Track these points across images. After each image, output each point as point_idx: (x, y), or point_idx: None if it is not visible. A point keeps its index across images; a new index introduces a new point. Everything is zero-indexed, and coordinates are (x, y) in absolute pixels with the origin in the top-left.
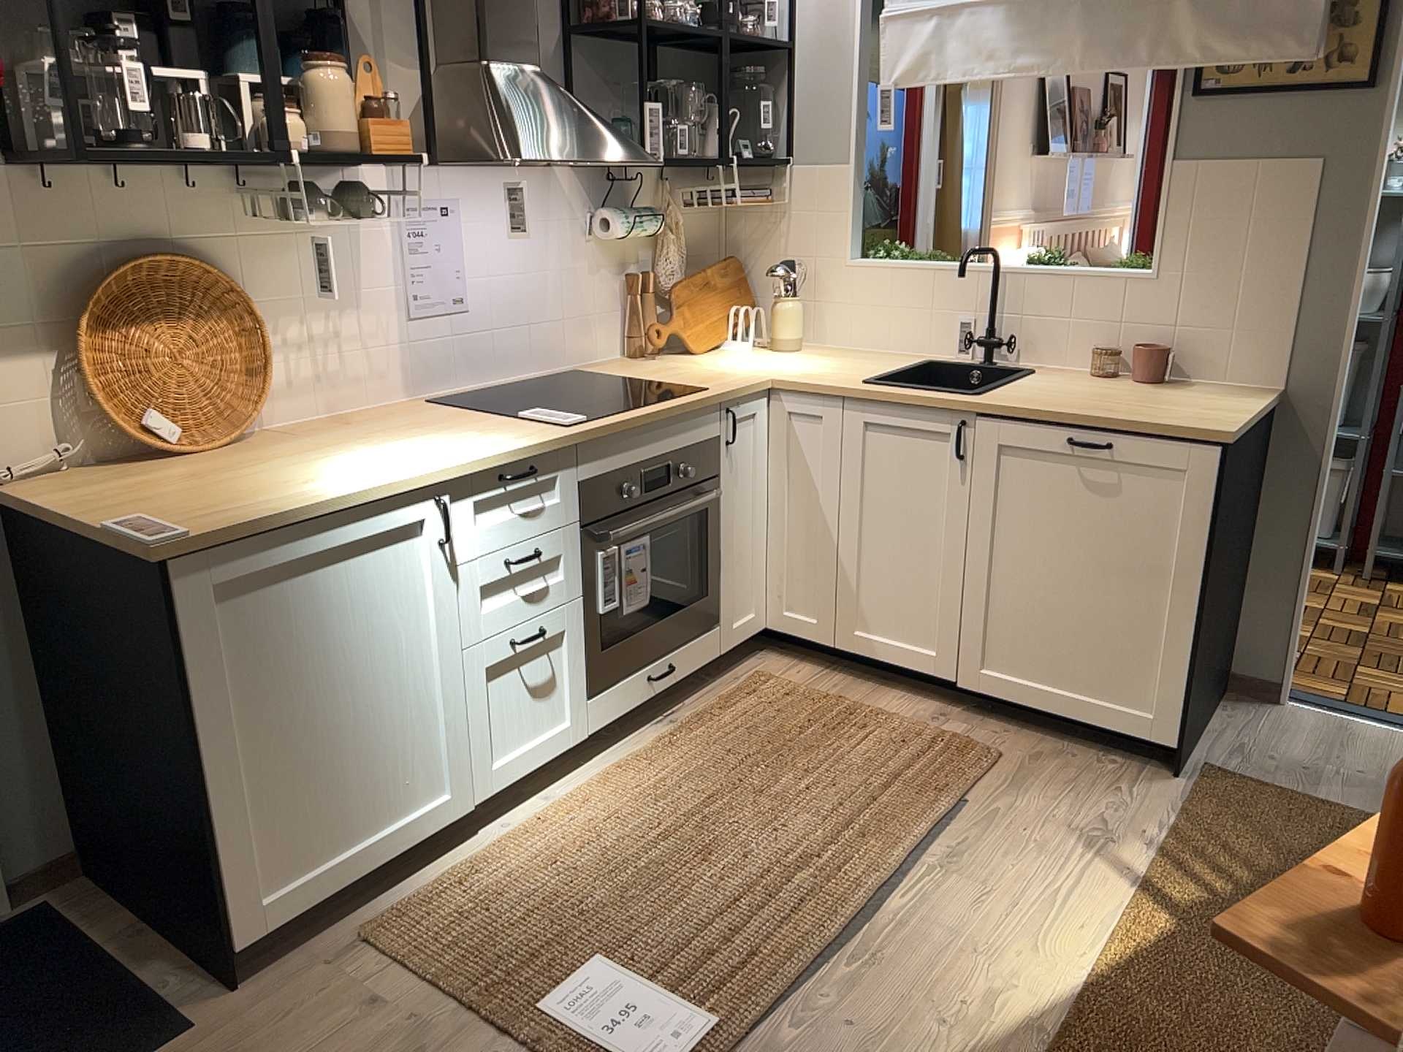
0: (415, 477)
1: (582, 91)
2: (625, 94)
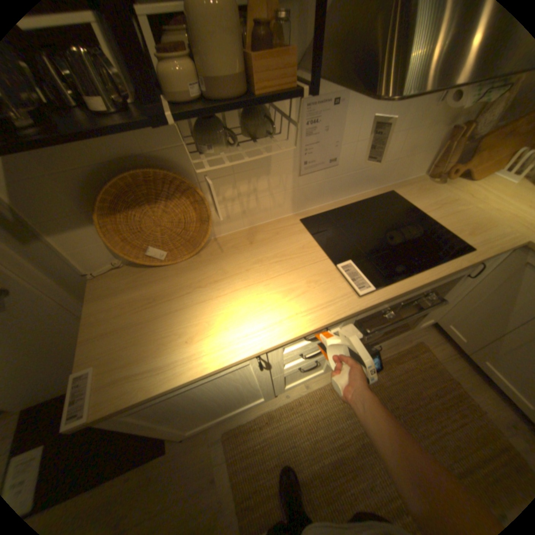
0: (242, 358)
1: None
2: None
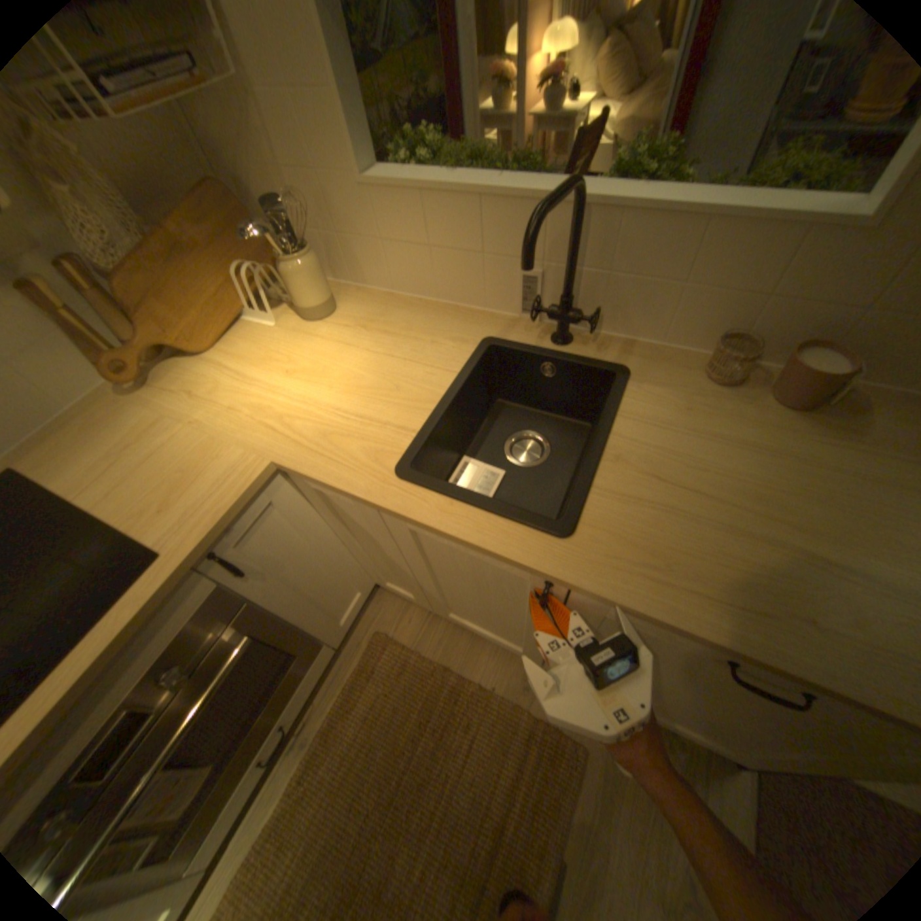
0: None
1: None
2: None
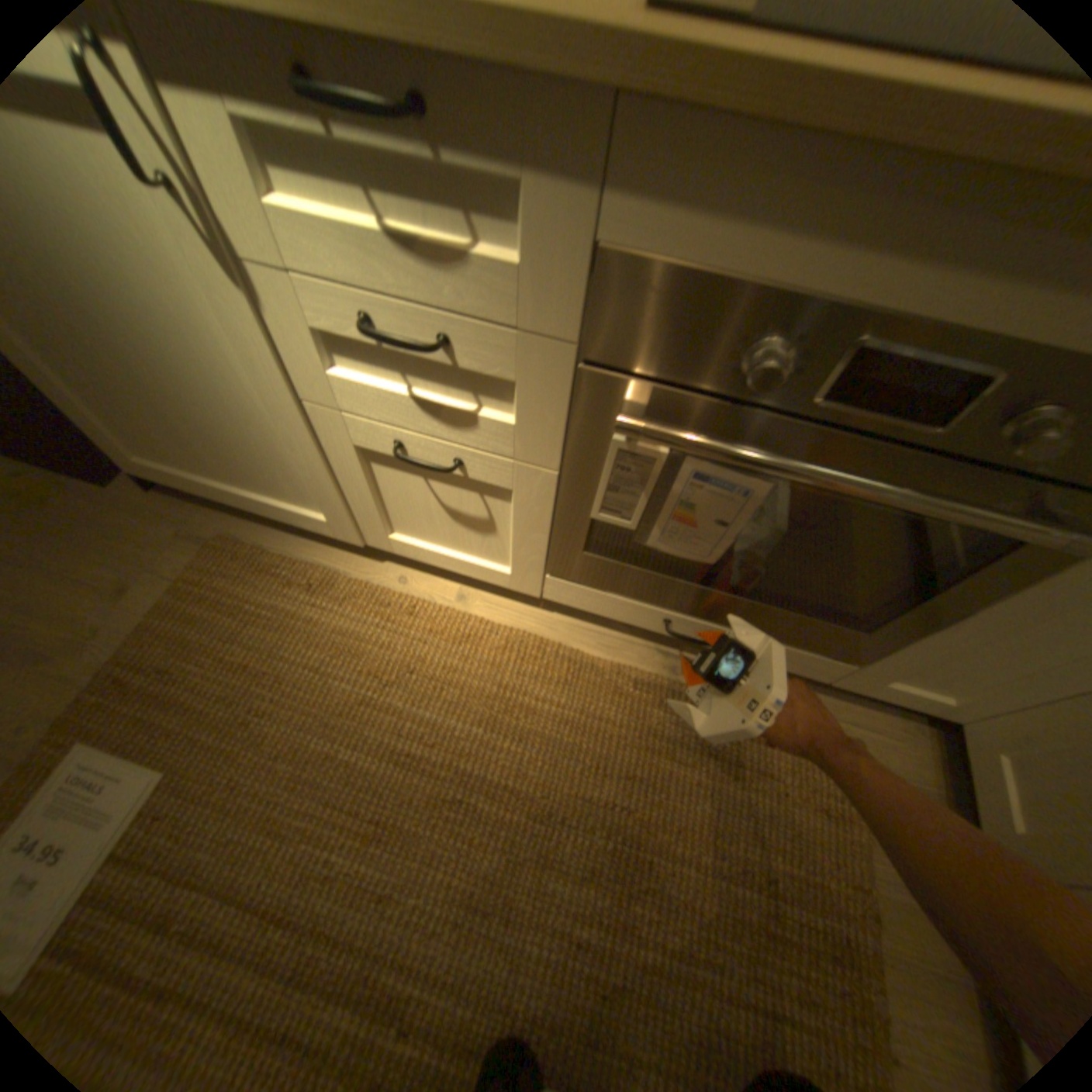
0: None
1: None
2: None
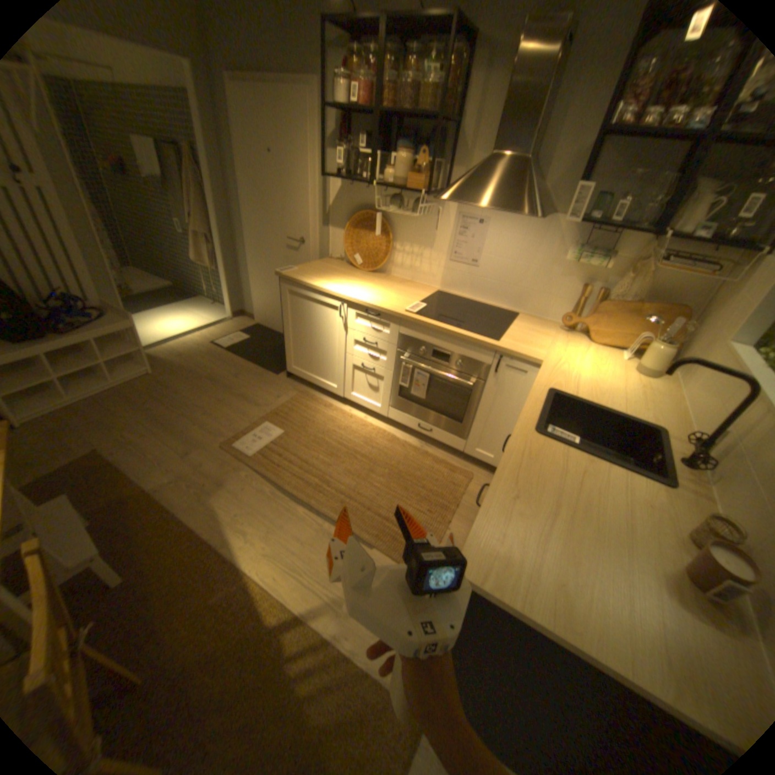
0: (335, 292)
1: (602, 172)
2: (637, 176)
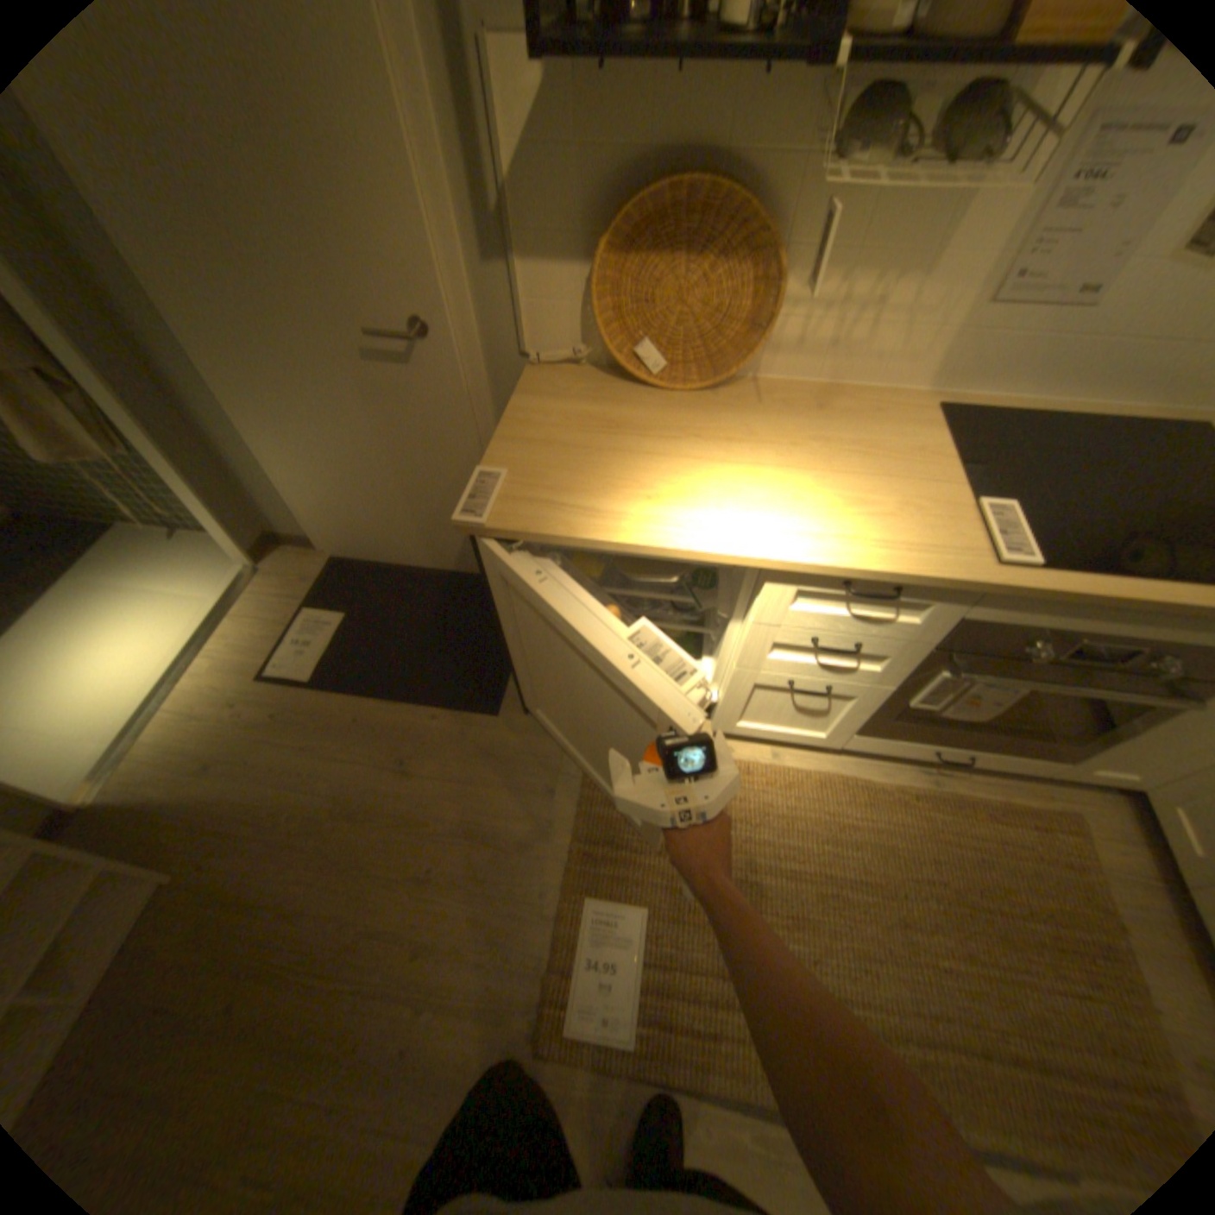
0: (730, 555)
1: None
2: None
